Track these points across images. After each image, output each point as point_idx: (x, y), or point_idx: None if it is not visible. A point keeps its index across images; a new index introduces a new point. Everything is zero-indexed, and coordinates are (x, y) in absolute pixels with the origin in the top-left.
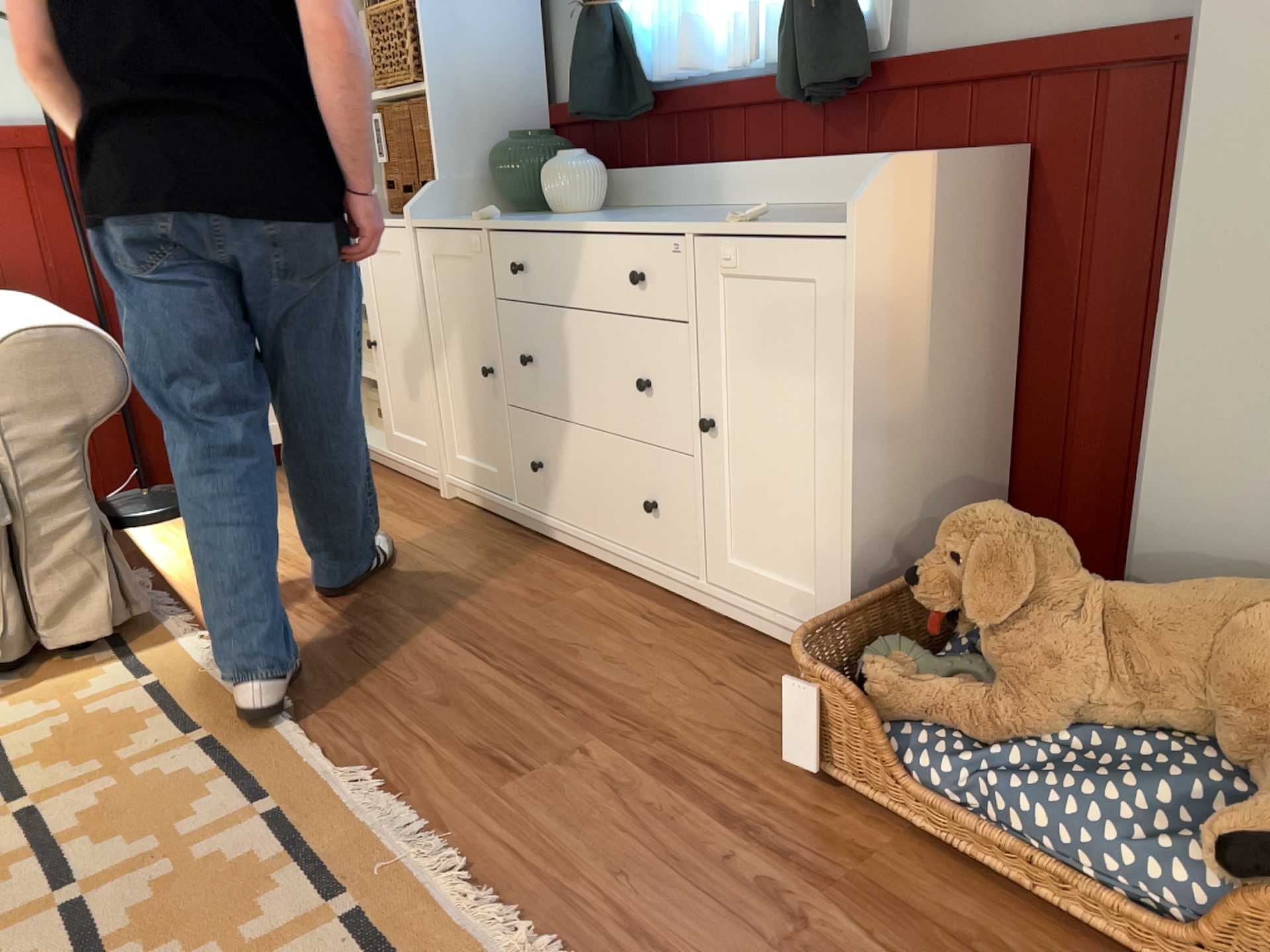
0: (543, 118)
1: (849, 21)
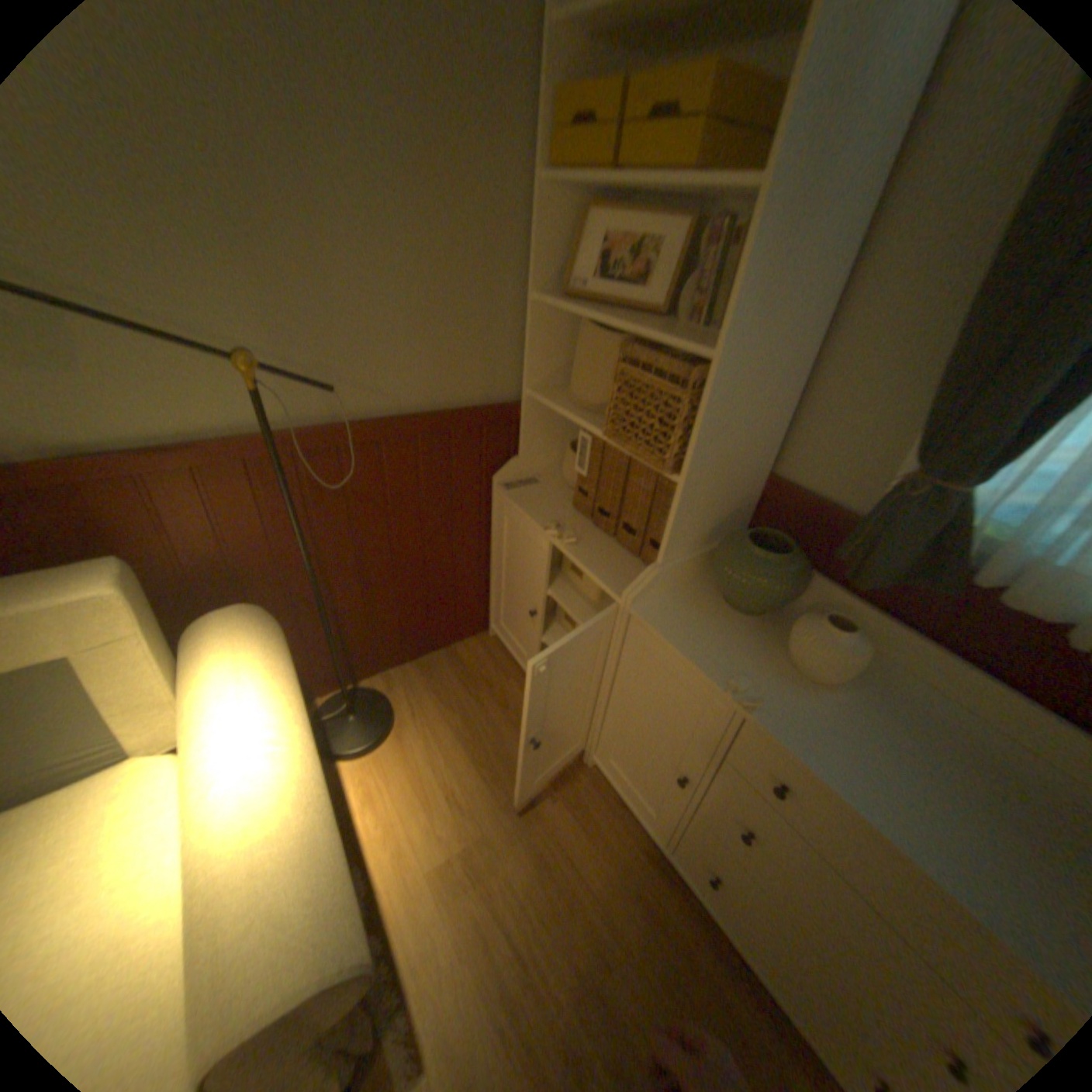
0: (764, 486)
1: None
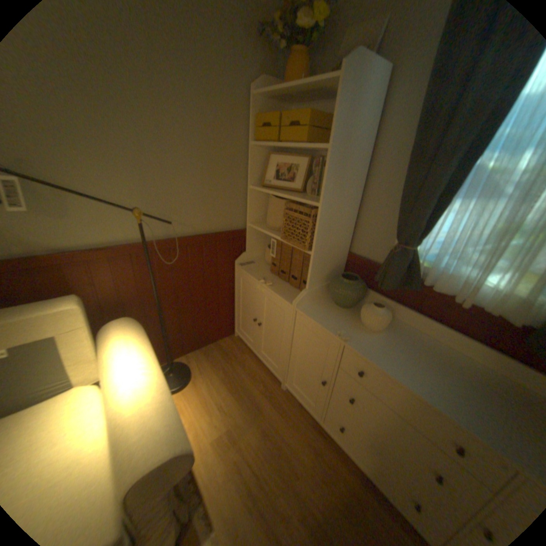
0: (347, 256)
1: None
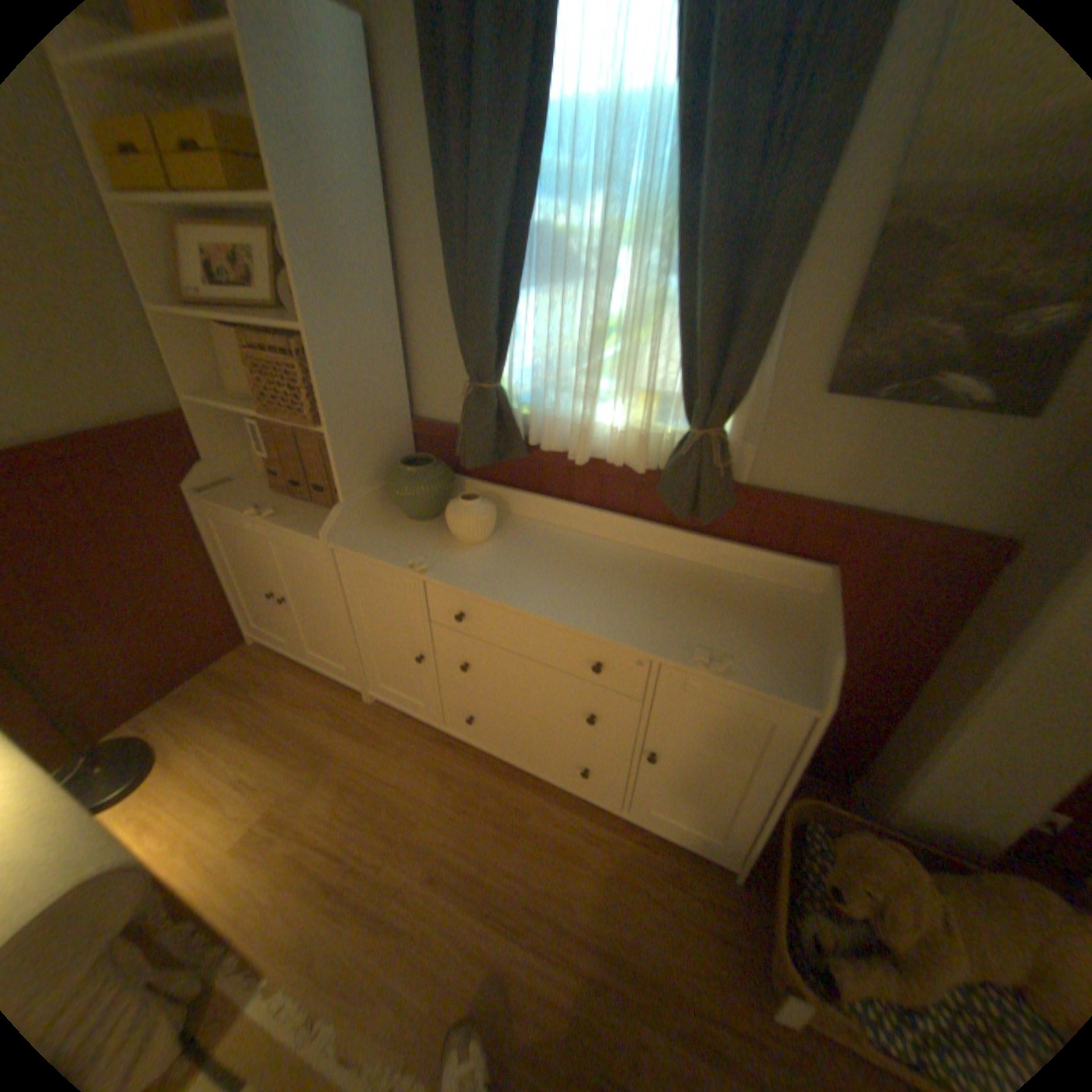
0: (410, 427)
1: (728, 467)
